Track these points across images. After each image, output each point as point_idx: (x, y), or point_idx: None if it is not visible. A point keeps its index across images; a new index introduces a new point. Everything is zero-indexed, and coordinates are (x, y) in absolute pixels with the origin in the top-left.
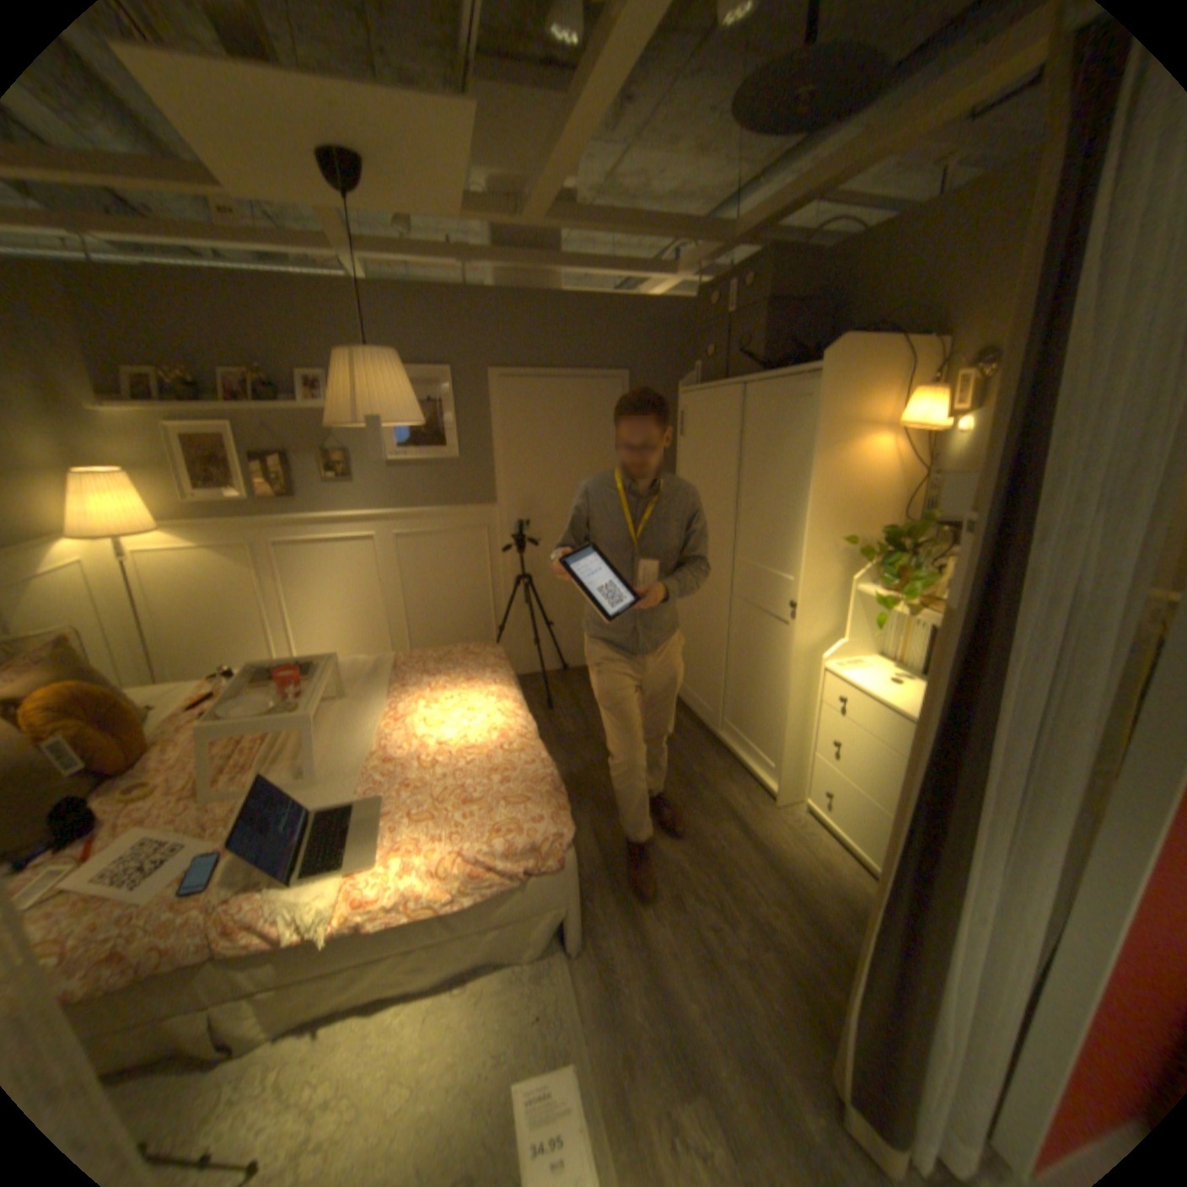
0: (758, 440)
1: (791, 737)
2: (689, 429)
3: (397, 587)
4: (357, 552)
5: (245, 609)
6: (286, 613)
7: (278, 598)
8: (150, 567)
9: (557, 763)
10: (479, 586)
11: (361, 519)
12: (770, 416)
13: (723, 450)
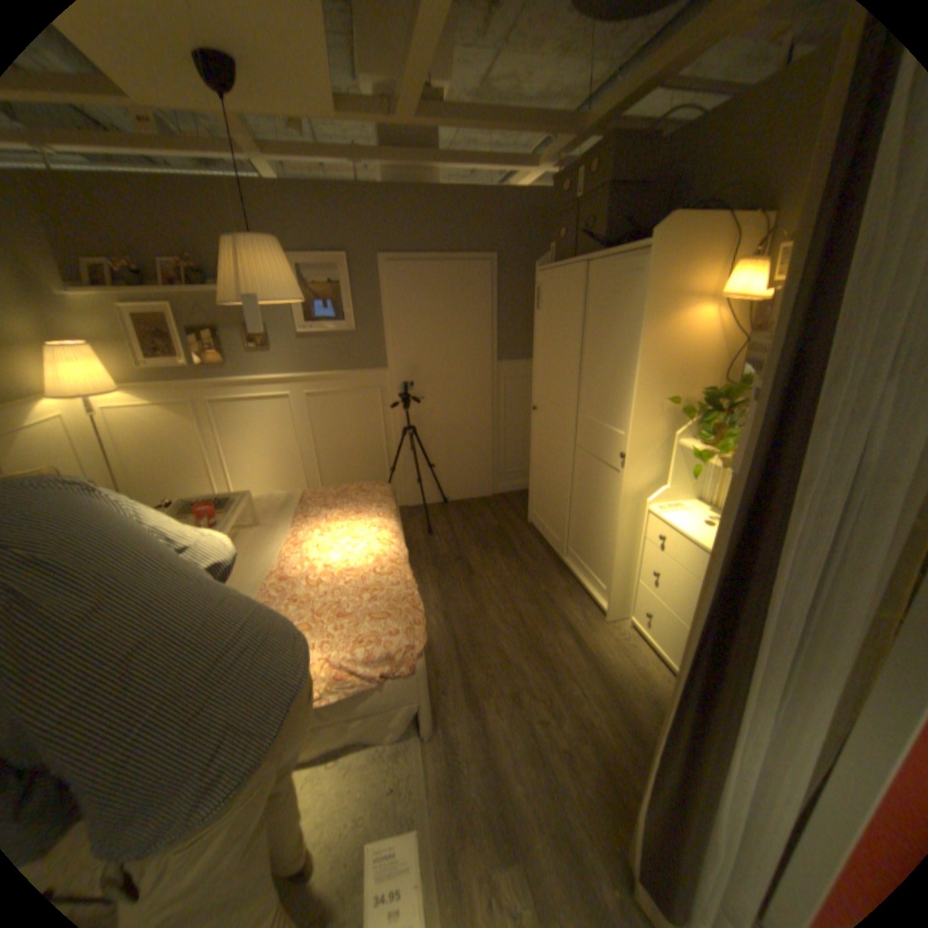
0: (598, 311)
1: (619, 565)
2: (544, 302)
3: (309, 435)
4: (276, 407)
5: (191, 452)
6: (223, 455)
7: (216, 444)
8: (116, 419)
9: (430, 579)
10: (374, 435)
11: (278, 381)
12: (608, 289)
13: (569, 320)
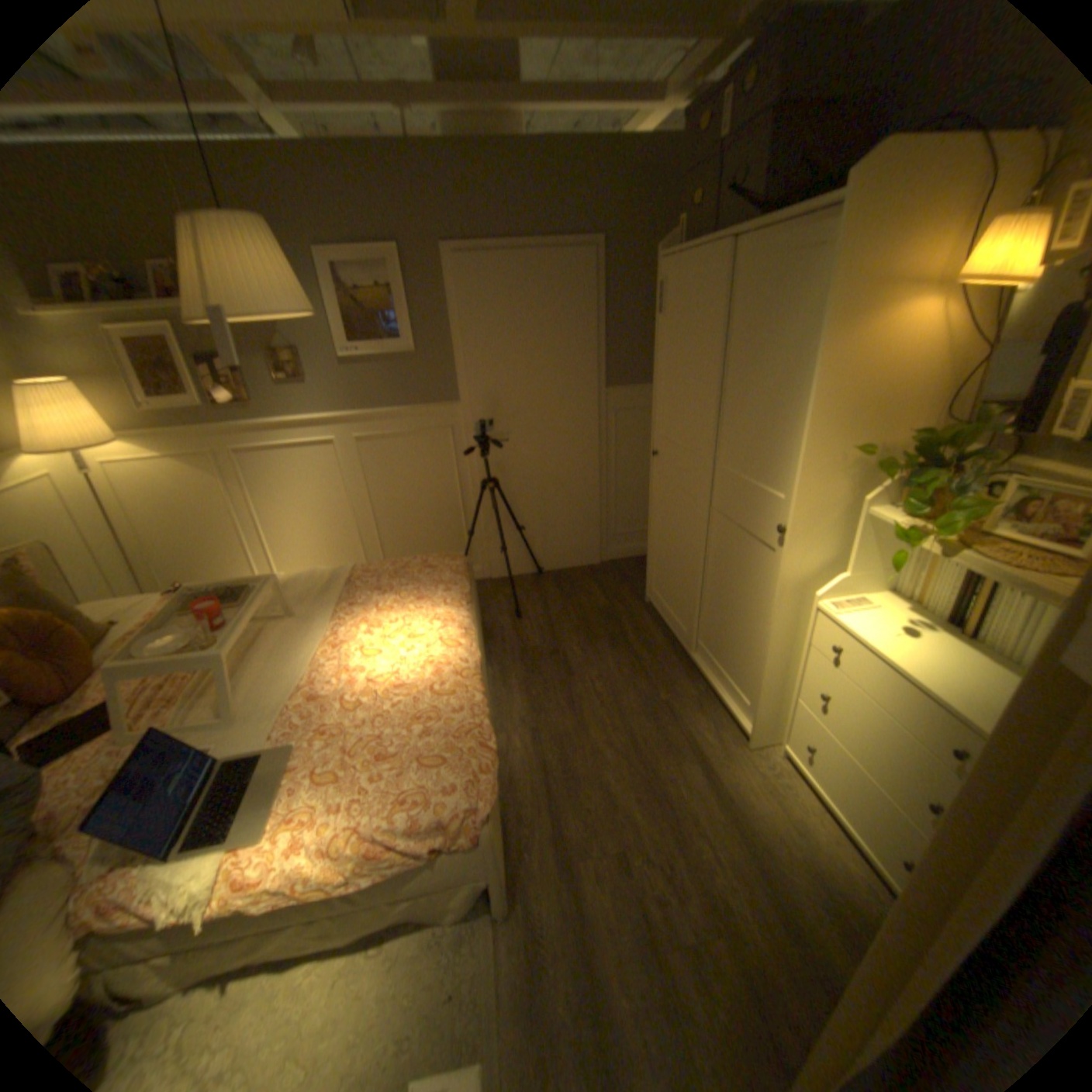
0: (749, 313)
1: (770, 679)
2: (669, 303)
3: (363, 491)
4: (318, 456)
5: (217, 515)
6: (257, 518)
7: (246, 504)
8: (120, 476)
9: (516, 681)
10: (446, 489)
11: (318, 421)
12: (766, 278)
13: (706, 328)
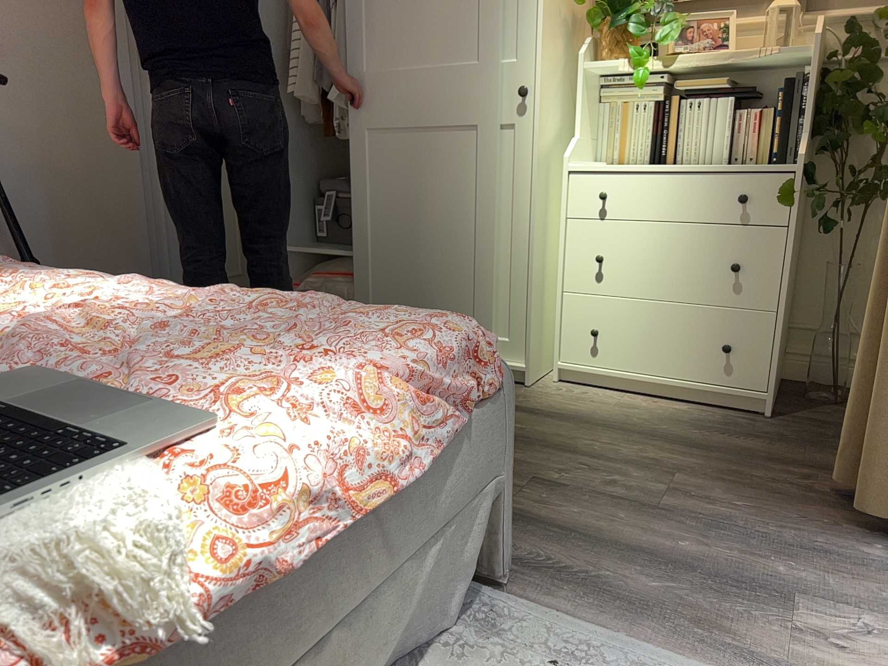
0: None
1: (536, 279)
2: None
3: None
4: None
5: None
6: None
7: None
8: None
9: None
10: None
11: None
12: None
13: None
